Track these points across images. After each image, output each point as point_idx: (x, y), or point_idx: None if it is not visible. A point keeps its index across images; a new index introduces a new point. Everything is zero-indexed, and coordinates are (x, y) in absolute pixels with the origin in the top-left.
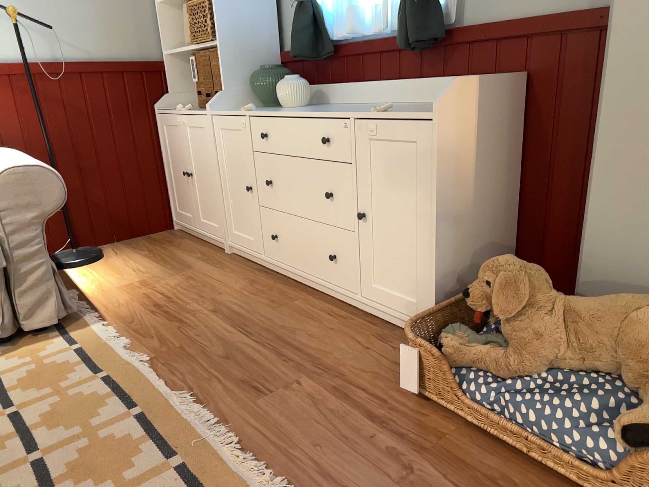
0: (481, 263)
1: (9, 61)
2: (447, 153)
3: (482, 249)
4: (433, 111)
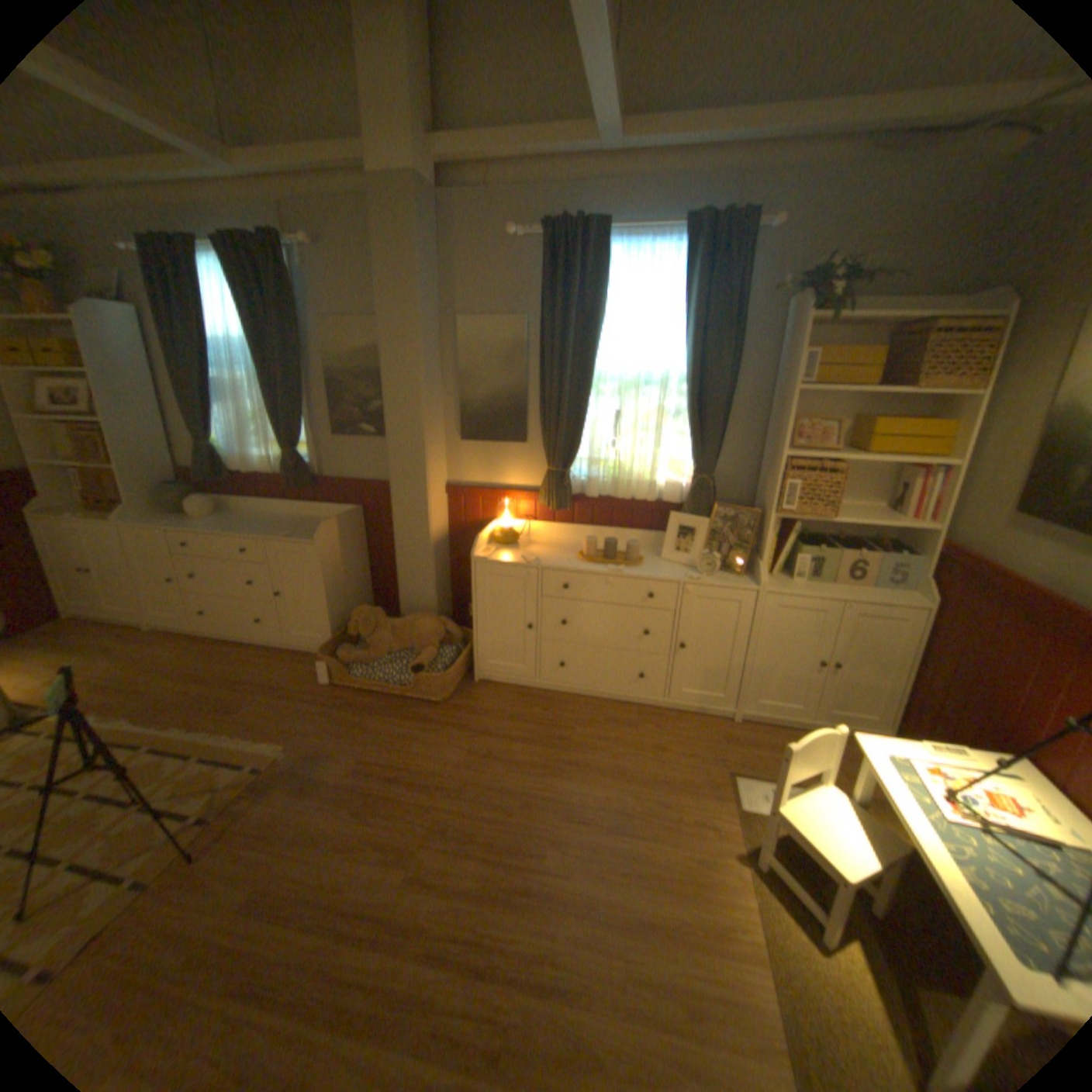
0: (354, 608)
1: None
2: (326, 560)
3: (353, 601)
4: (314, 539)
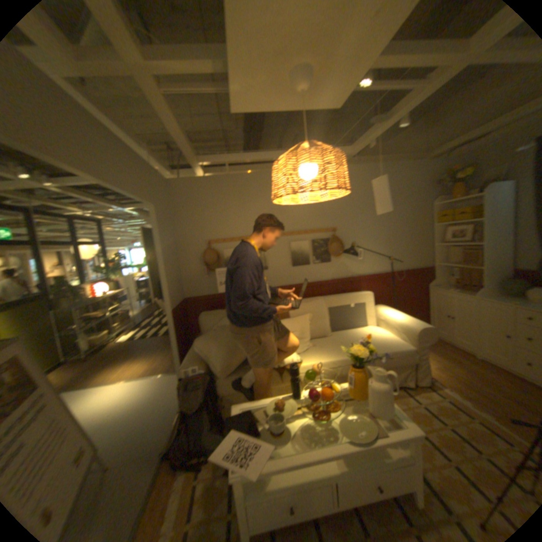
0: None
1: (381, 271)
2: None
3: None
4: None
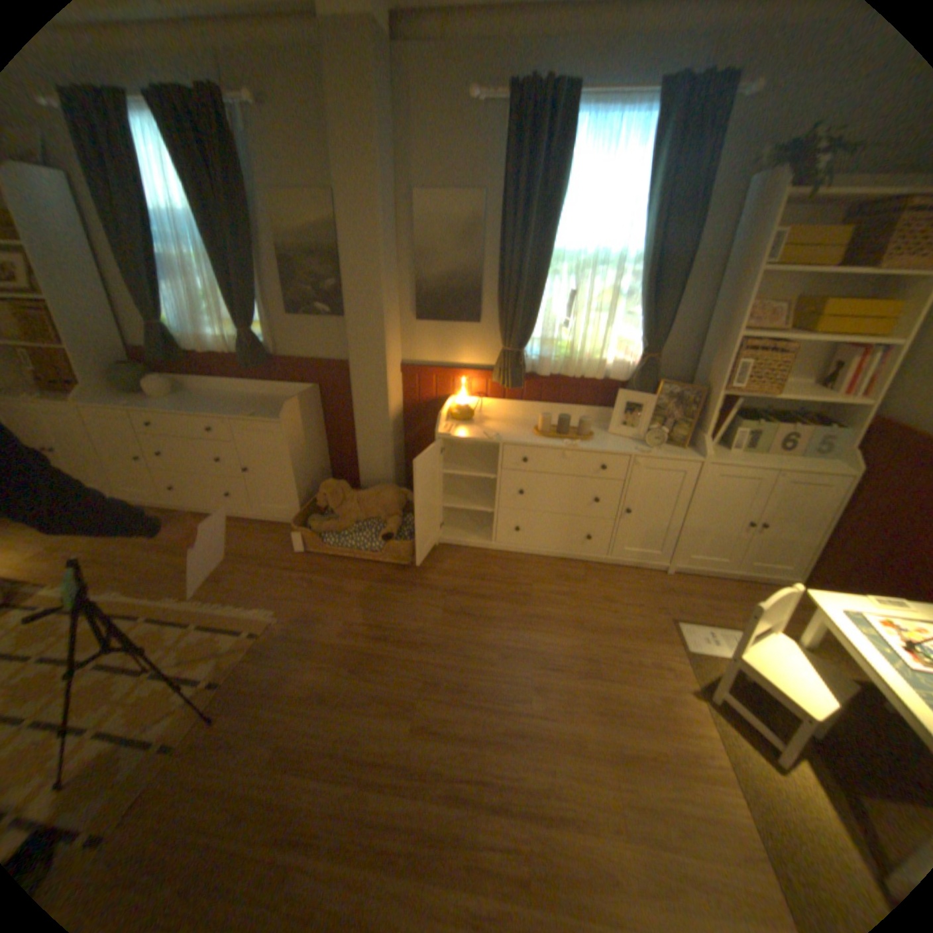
0: (316, 481)
1: None
2: (291, 437)
3: (315, 475)
4: (279, 418)
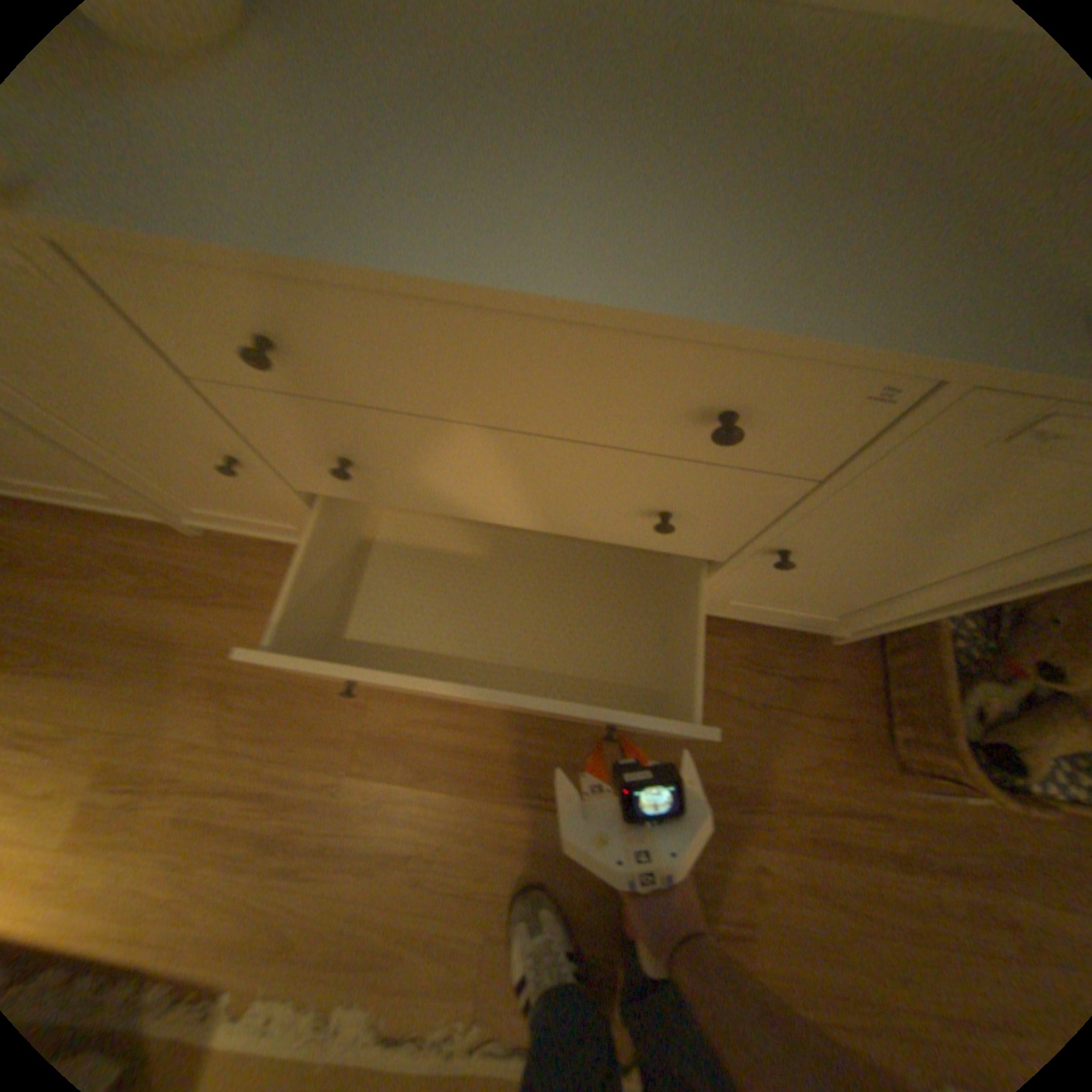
0: None
1: None
2: None
3: None
4: None
